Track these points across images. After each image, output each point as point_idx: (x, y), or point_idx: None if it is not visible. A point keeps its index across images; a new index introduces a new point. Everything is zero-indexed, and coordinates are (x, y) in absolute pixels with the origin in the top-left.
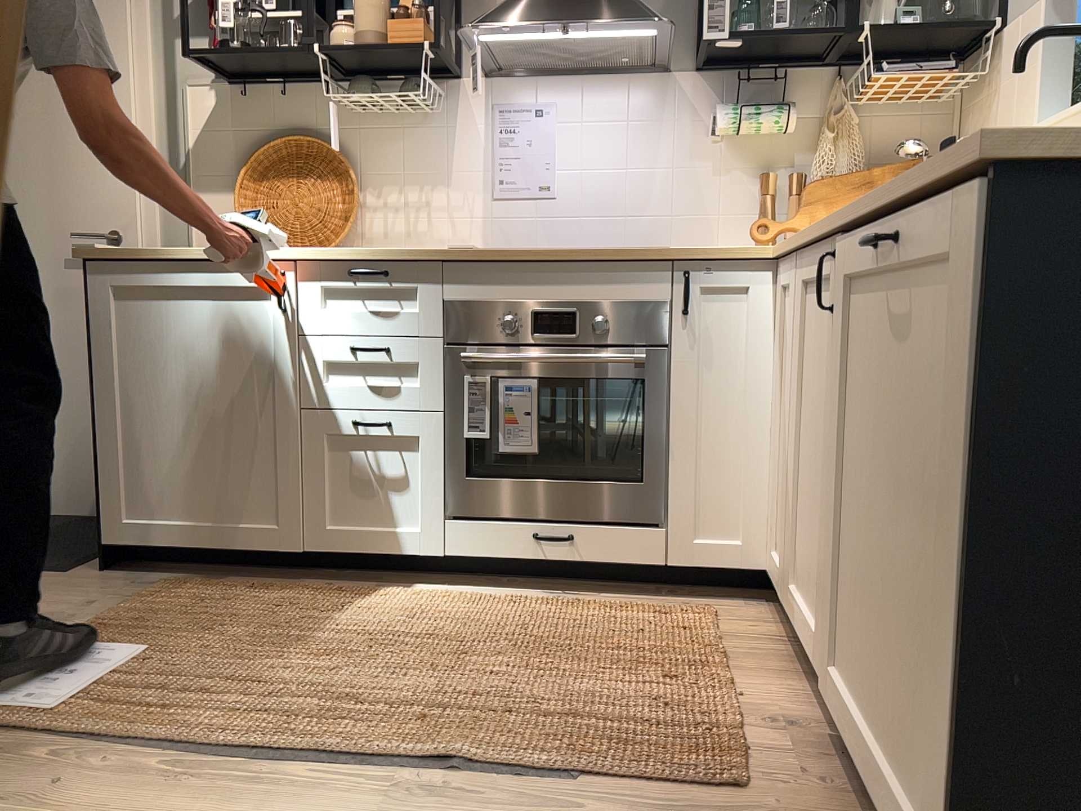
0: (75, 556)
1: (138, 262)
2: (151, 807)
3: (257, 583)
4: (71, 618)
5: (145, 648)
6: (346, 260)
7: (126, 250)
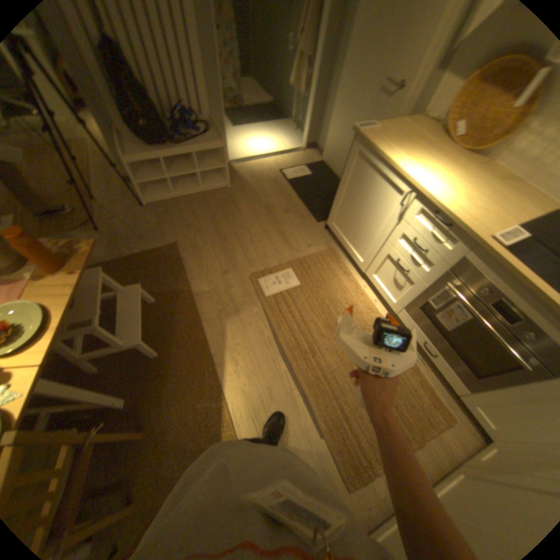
0: (326, 214)
1: (370, 146)
2: (257, 345)
3: (351, 268)
4: (302, 249)
5: (301, 282)
6: (439, 207)
7: (370, 136)
